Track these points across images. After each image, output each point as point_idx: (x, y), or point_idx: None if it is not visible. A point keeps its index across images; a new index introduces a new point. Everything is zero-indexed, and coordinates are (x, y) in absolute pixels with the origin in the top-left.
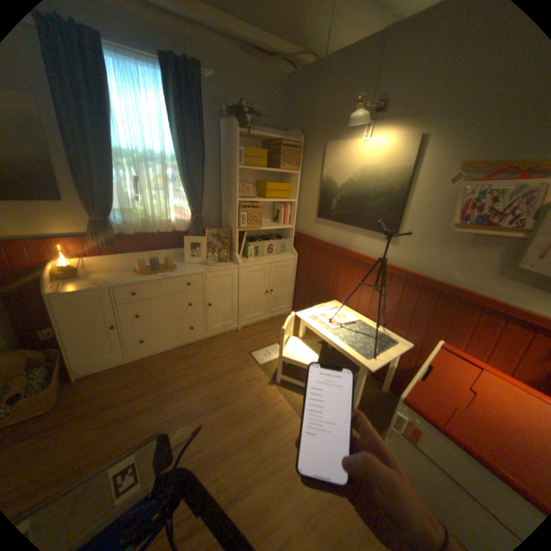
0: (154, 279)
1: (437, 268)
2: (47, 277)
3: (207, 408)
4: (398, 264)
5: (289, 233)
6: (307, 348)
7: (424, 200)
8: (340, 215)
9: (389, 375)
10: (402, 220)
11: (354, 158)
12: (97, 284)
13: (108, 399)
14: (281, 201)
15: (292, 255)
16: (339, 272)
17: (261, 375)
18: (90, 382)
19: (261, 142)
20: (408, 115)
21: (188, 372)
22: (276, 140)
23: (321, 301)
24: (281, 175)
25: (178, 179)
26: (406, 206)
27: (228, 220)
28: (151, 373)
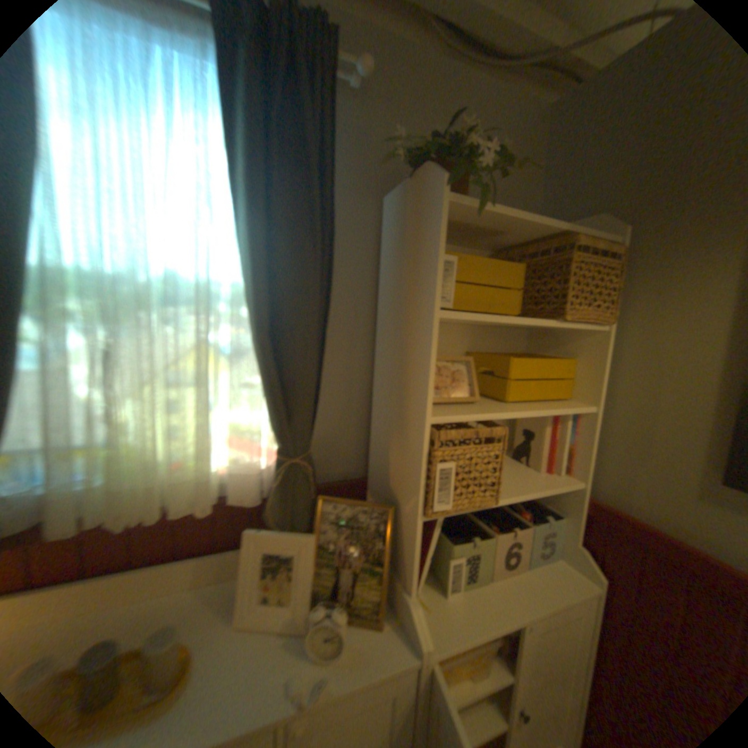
0: None
1: None
2: None
3: None
4: None
5: (572, 501)
6: None
7: None
8: None
9: None
10: None
11: None
12: None
13: None
14: (561, 413)
15: (587, 577)
16: None
17: None
18: None
19: (489, 254)
20: None
21: None
22: (547, 238)
23: None
24: (534, 334)
25: (251, 353)
26: None
27: (393, 471)
28: None
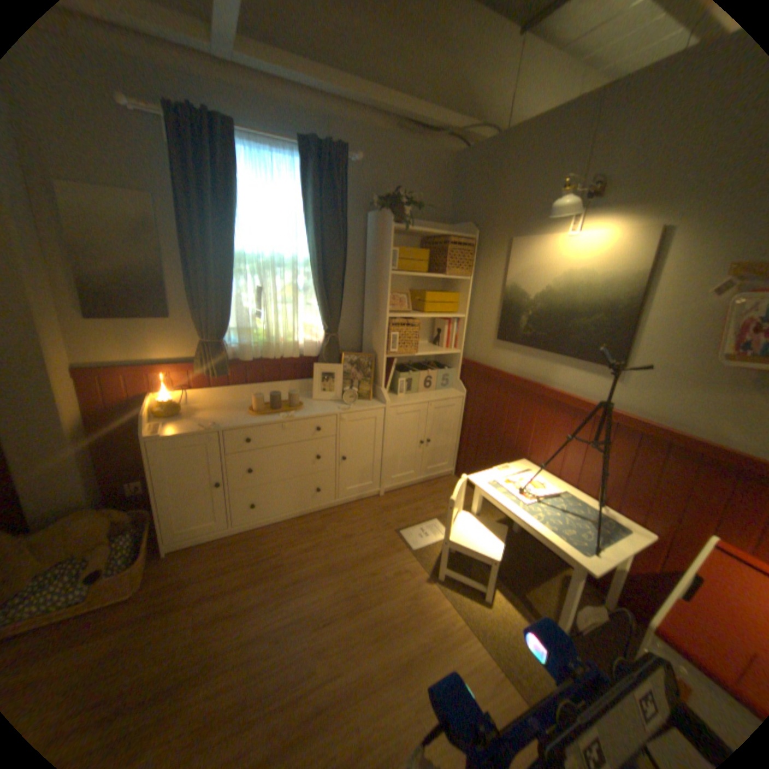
0: (275, 421)
1: (696, 420)
2: (145, 415)
3: (339, 612)
4: (629, 410)
5: (455, 361)
6: (485, 530)
7: (670, 319)
8: (533, 338)
9: (617, 583)
10: (633, 347)
11: (556, 260)
12: (204, 426)
13: (207, 587)
14: (445, 317)
15: (459, 392)
16: (531, 419)
17: (415, 566)
18: (184, 560)
19: (420, 240)
20: (640, 200)
21: (312, 555)
22: (440, 237)
23: (502, 460)
24: (444, 281)
25: (311, 289)
26: (640, 326)
27: (373, 343)
28: (263, 552)
